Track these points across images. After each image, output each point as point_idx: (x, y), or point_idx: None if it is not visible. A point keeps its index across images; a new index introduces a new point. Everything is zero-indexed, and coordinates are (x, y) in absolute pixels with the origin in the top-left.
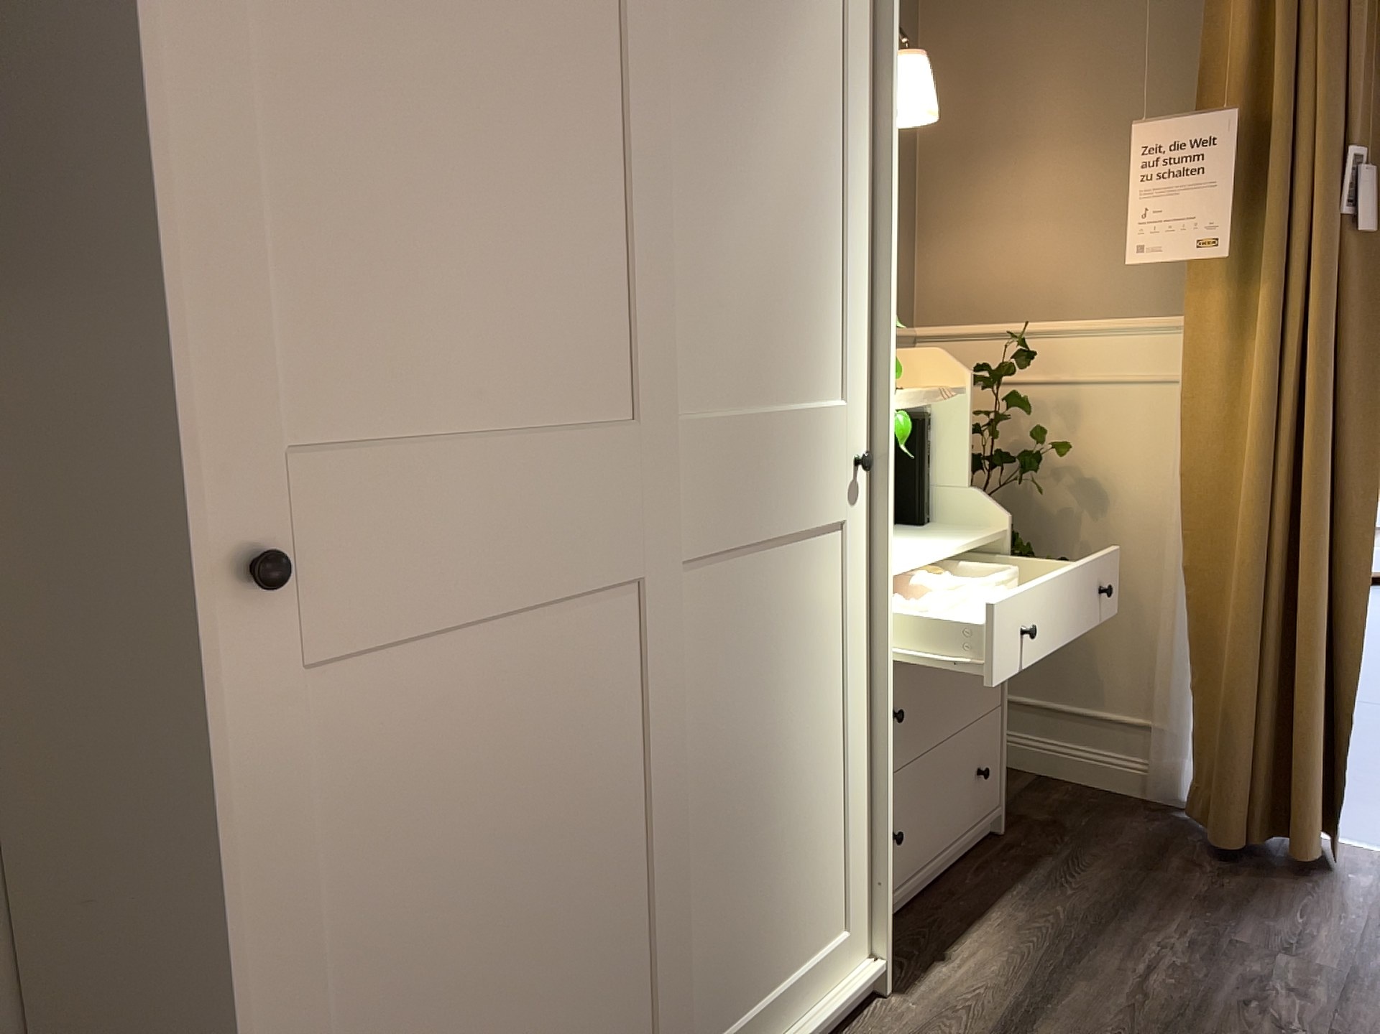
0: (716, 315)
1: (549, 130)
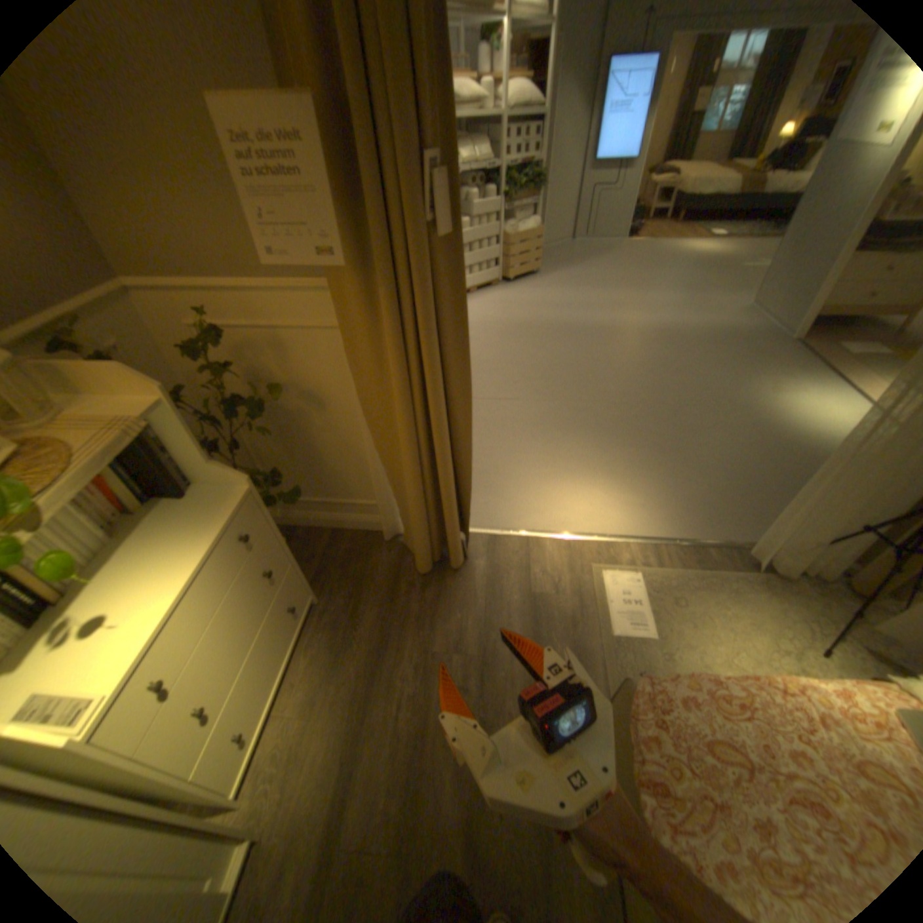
0: None
1: None
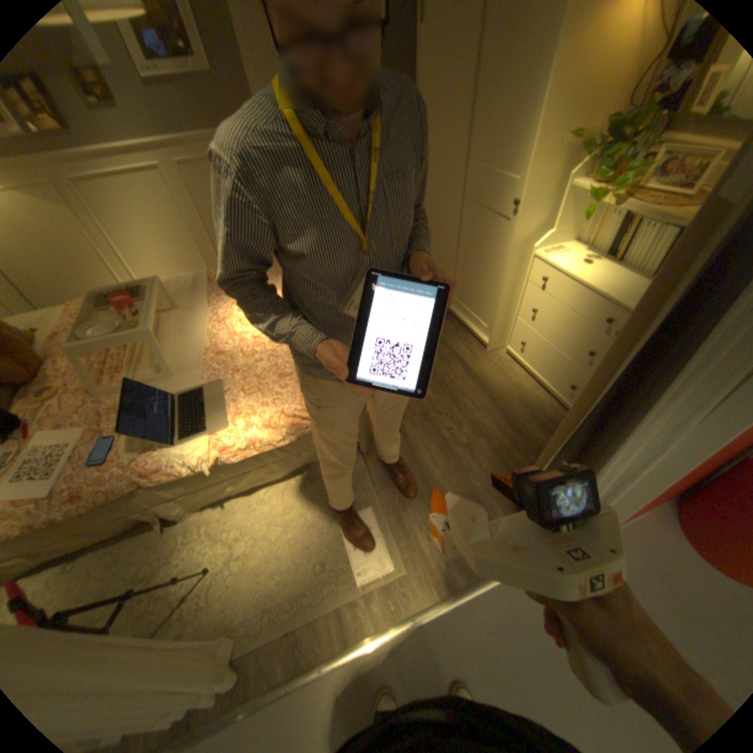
0: (485, 129)
1: (449, 76)
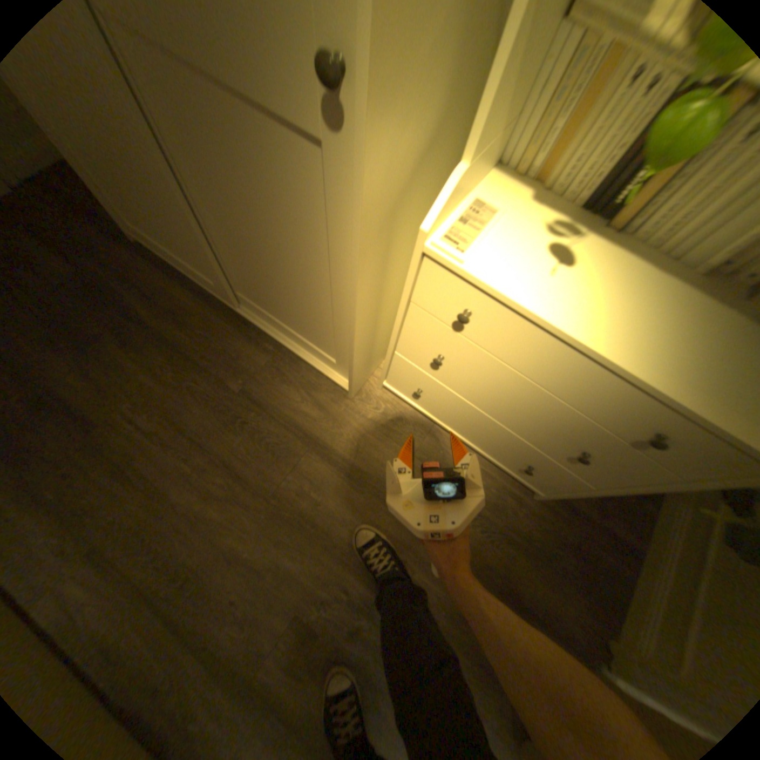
0: None
1: None
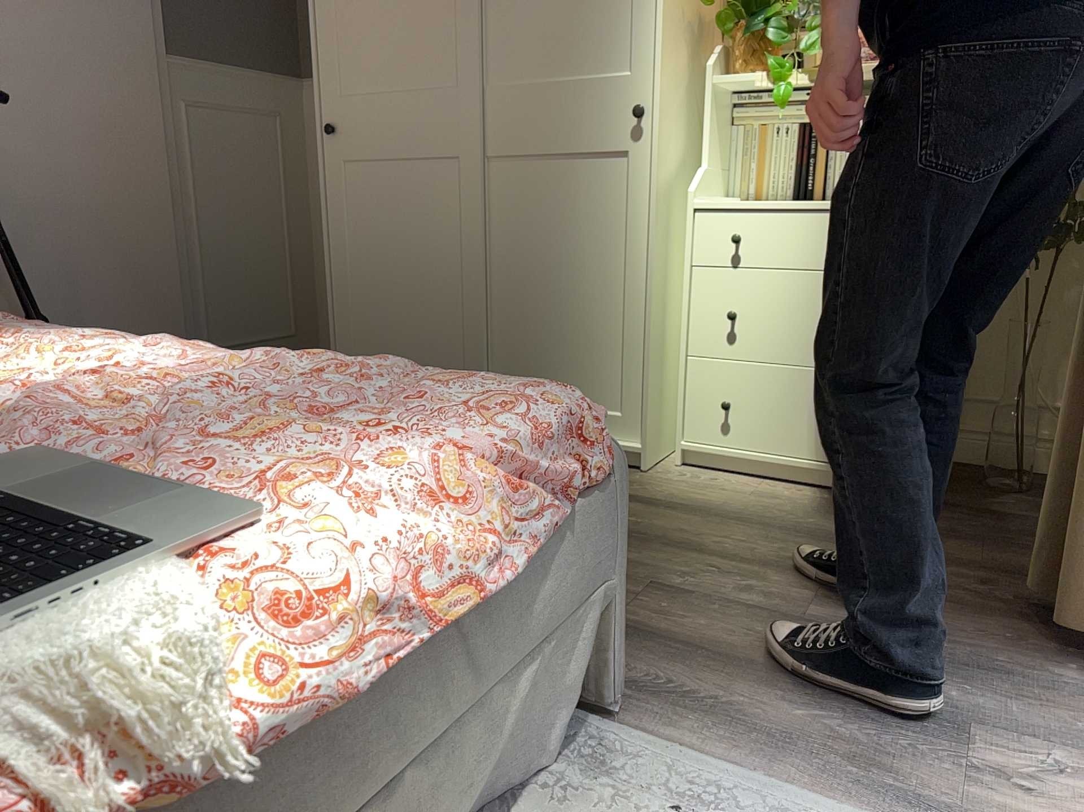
0: (518, 23)
1: None
